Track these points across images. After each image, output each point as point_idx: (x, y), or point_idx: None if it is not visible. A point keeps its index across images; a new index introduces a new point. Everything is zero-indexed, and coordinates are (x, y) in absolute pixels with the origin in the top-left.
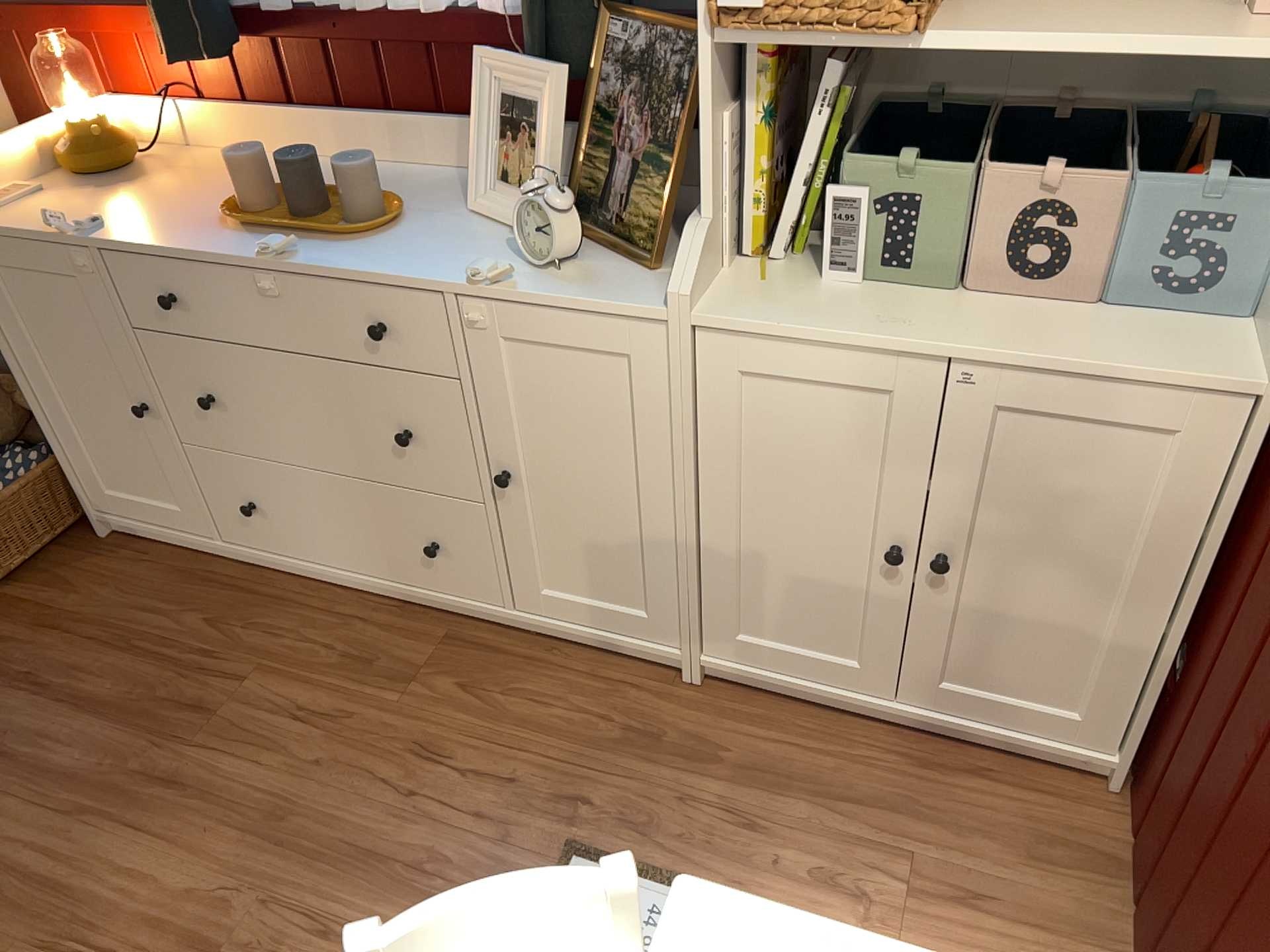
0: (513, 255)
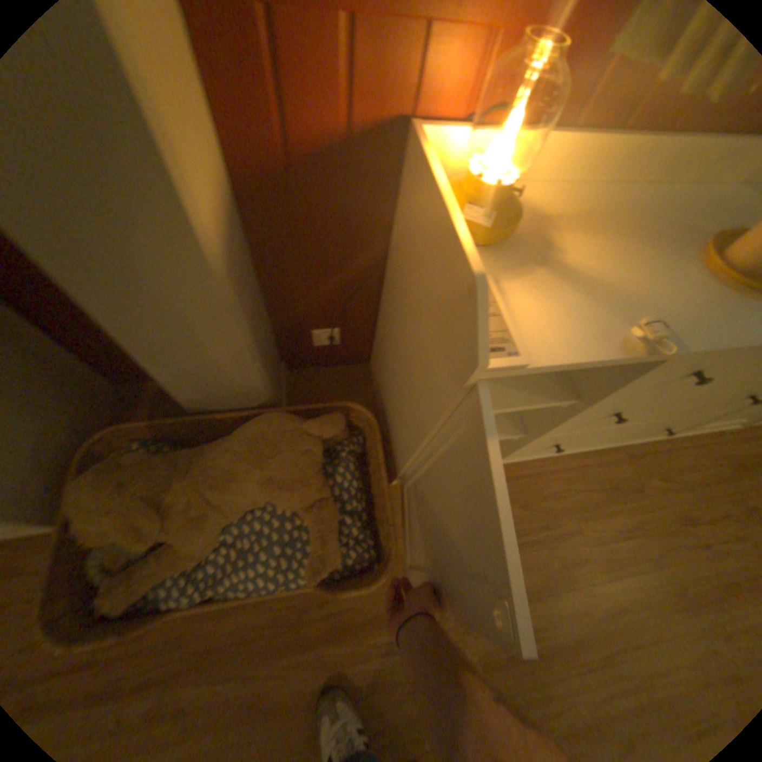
0: None
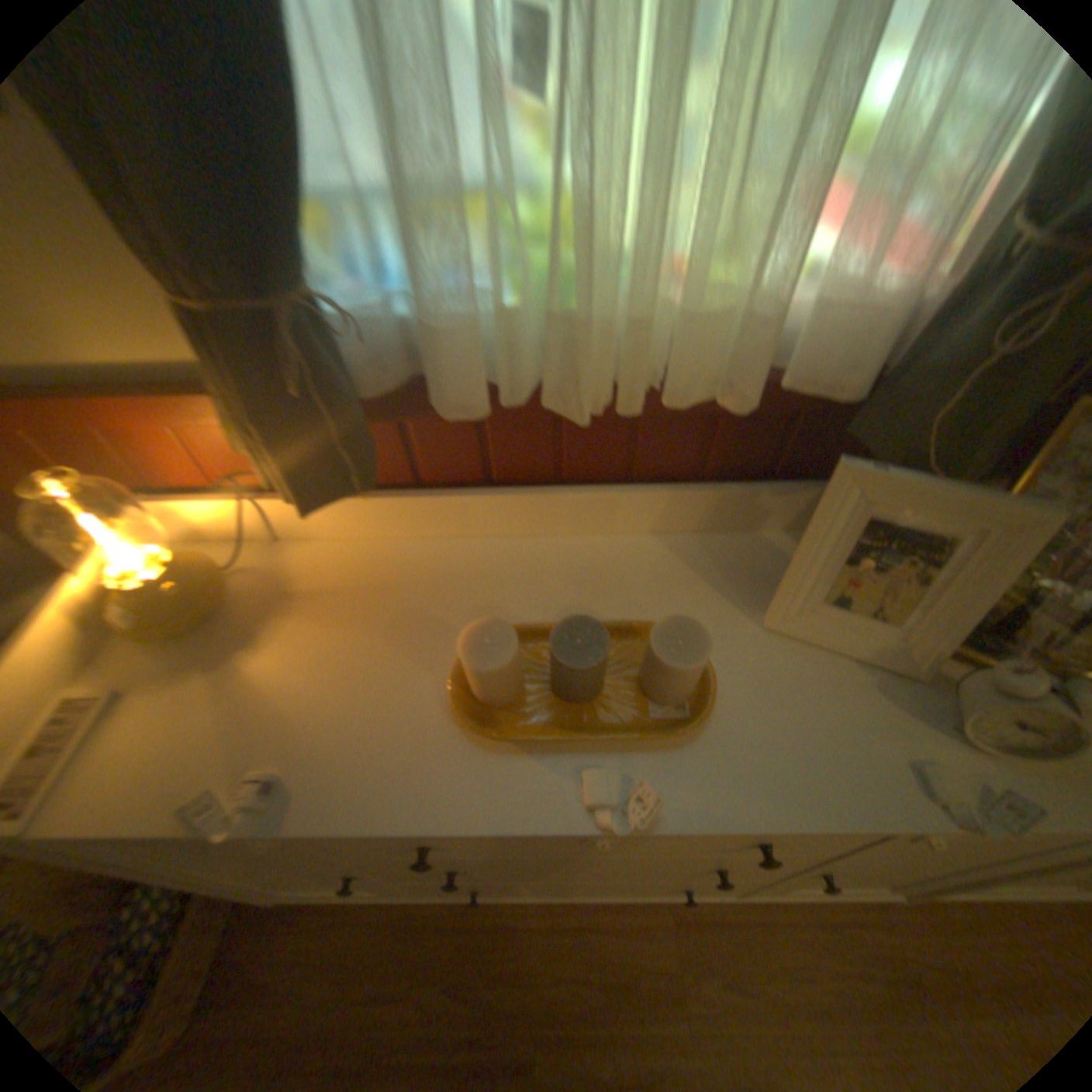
0: (930, 730)
